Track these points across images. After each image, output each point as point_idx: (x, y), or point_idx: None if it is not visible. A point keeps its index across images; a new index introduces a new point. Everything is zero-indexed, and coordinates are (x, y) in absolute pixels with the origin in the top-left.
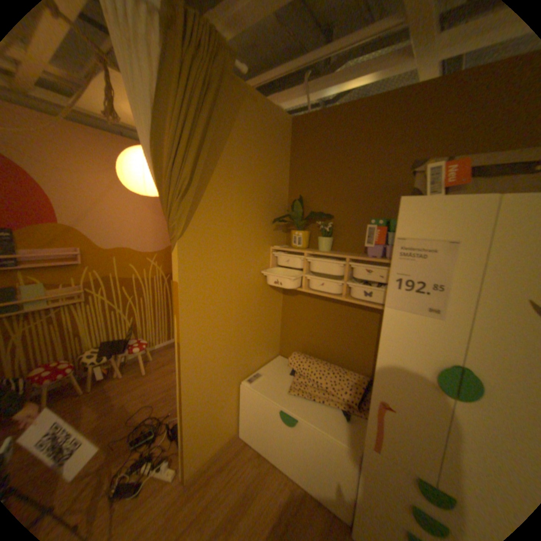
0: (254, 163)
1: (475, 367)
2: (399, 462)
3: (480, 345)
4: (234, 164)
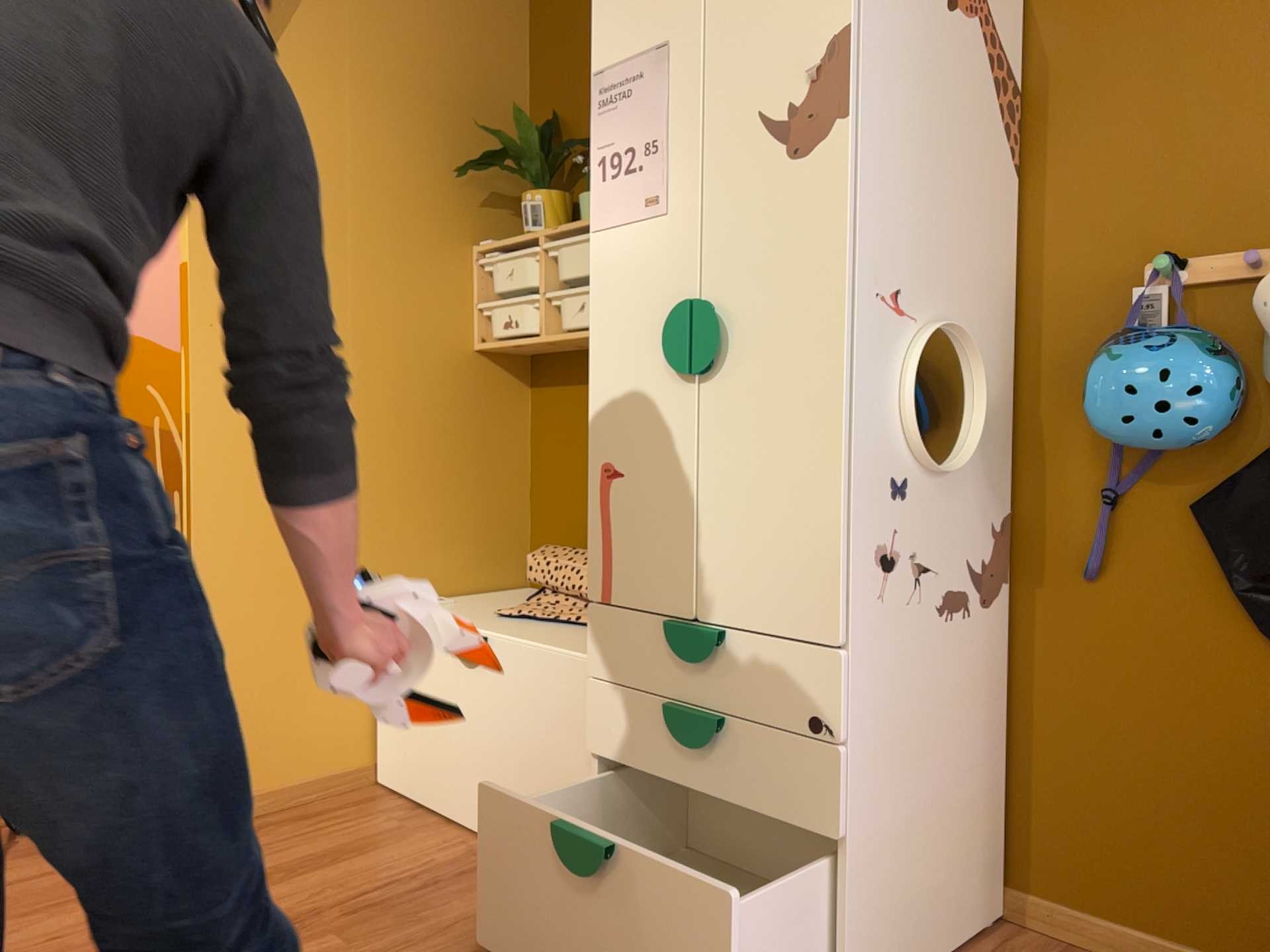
0: (409, 28)
1: (713, 290)
2: (639, 602)
3: (714, 238)
4: (348, 25)
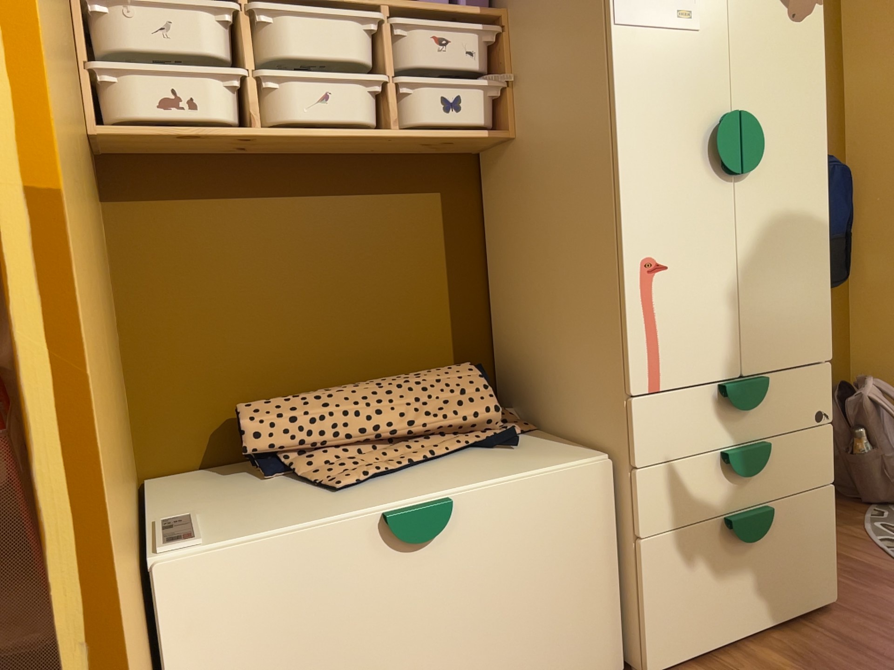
0: None
1: (742, 108)
2: (691, 378)
3: (740, 64)
4: None
